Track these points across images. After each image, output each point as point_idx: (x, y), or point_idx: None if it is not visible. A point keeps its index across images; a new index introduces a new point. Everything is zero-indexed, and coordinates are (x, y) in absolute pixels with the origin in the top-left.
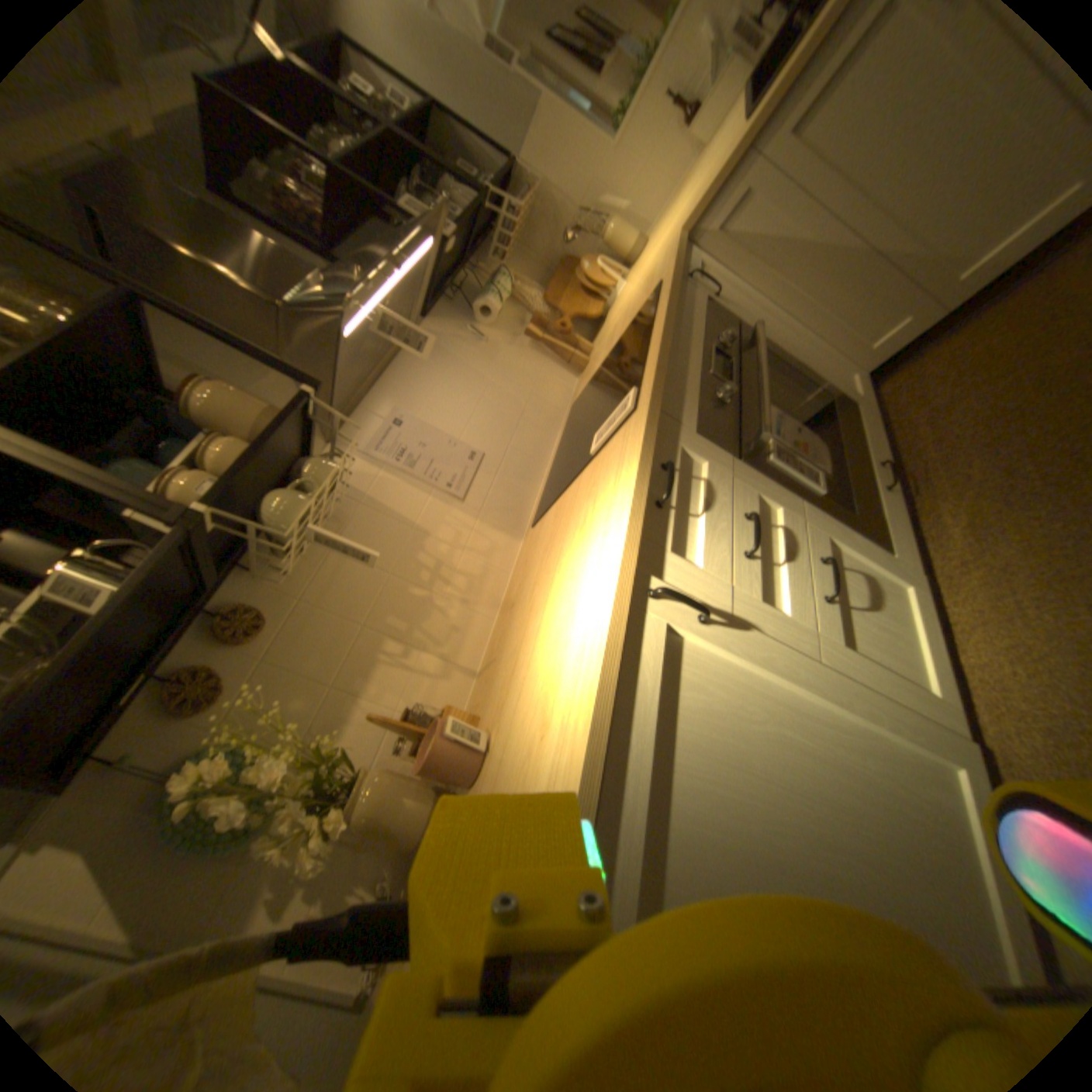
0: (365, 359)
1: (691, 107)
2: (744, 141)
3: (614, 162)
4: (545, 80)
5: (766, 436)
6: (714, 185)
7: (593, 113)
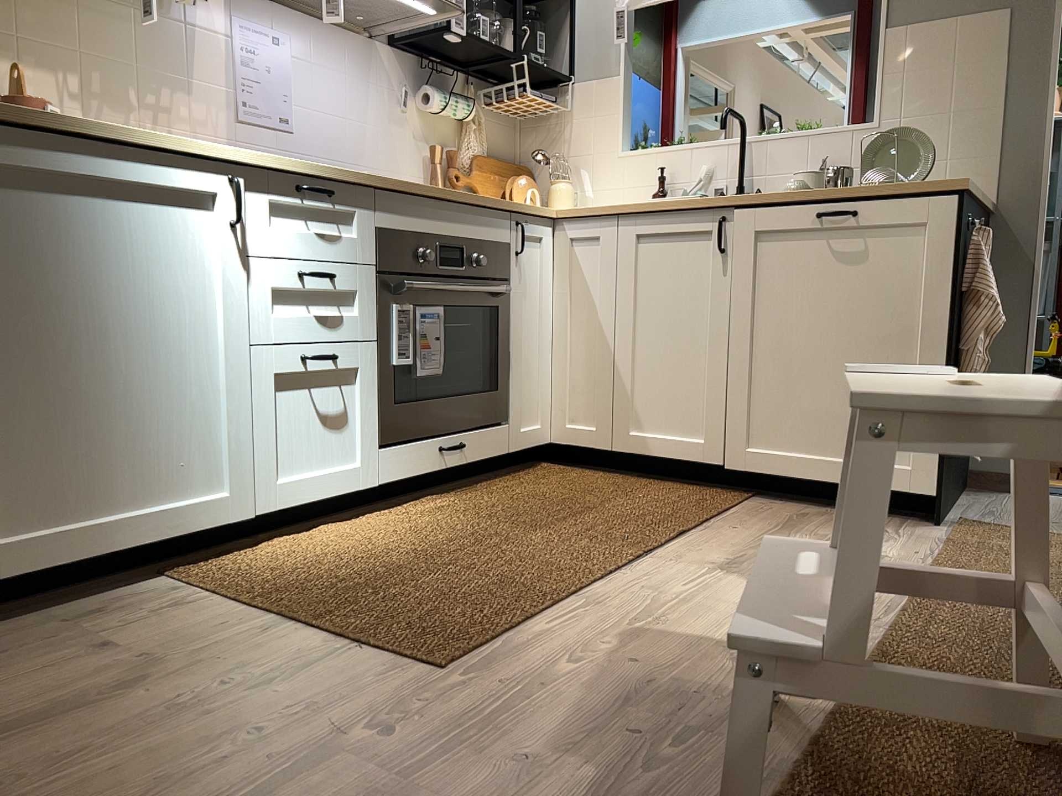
0: (319, 2)
1: (665, 193)
2: (615, 205)
3: (608, 161)
4: (627, 75)
5: (405, 284)
6: (587, 207)
7: (629, 126)
